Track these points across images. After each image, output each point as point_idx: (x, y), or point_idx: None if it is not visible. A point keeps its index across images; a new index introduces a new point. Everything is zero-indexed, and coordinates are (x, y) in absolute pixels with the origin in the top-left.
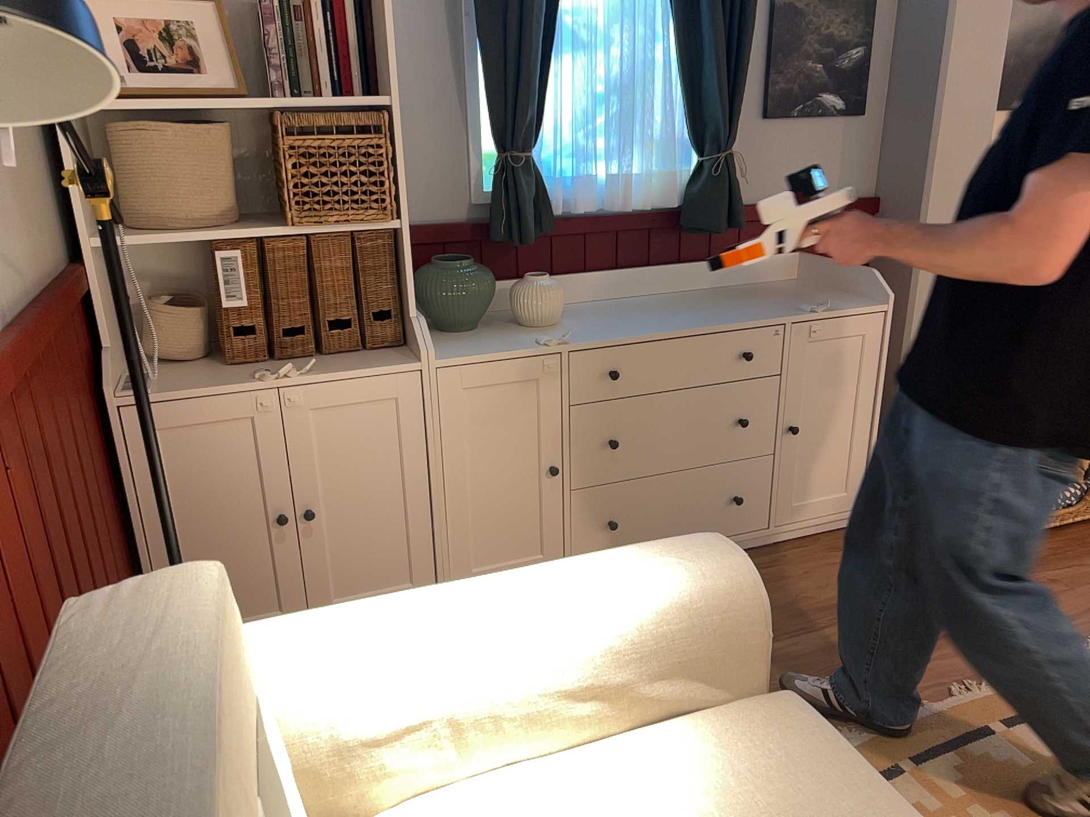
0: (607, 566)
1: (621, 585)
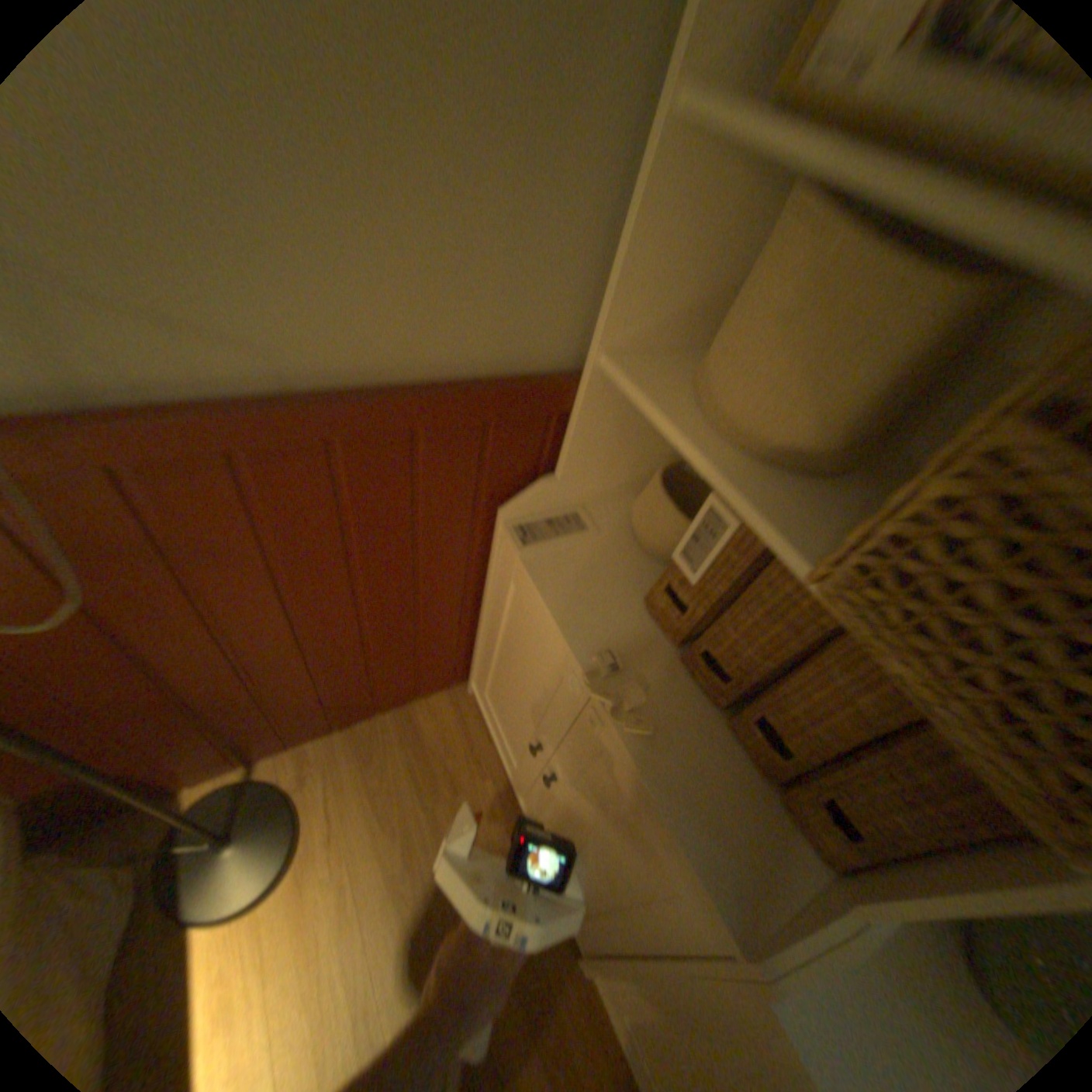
0: None
1: None
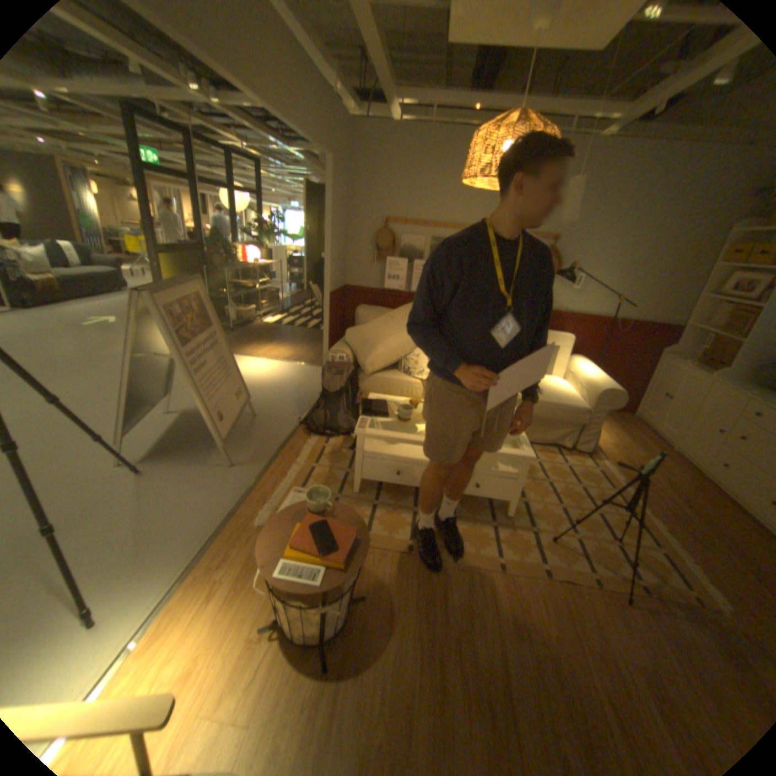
0: (606, 379)
1: (600, 379)
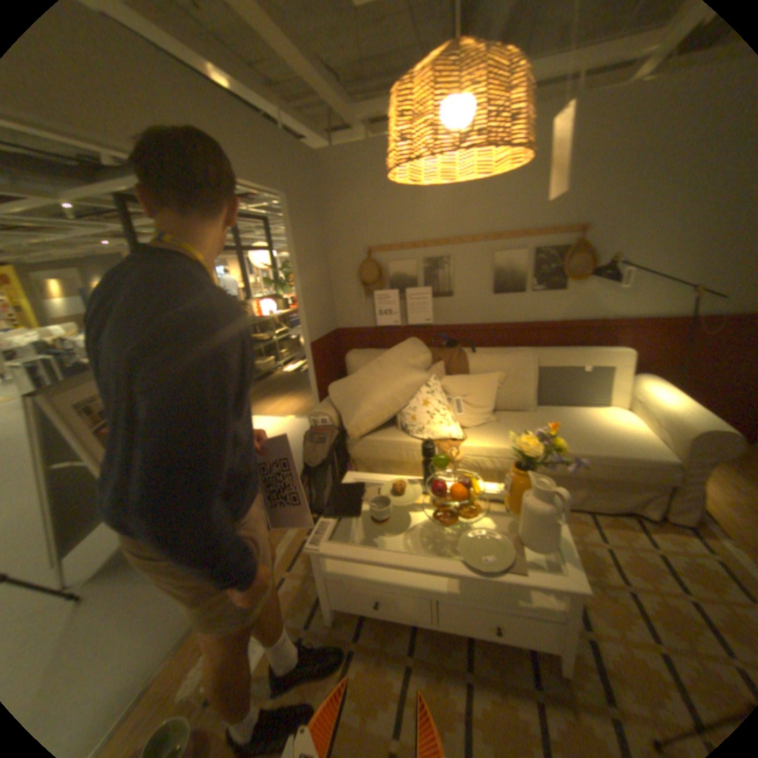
0: (699, 412)
1: (688, 413)
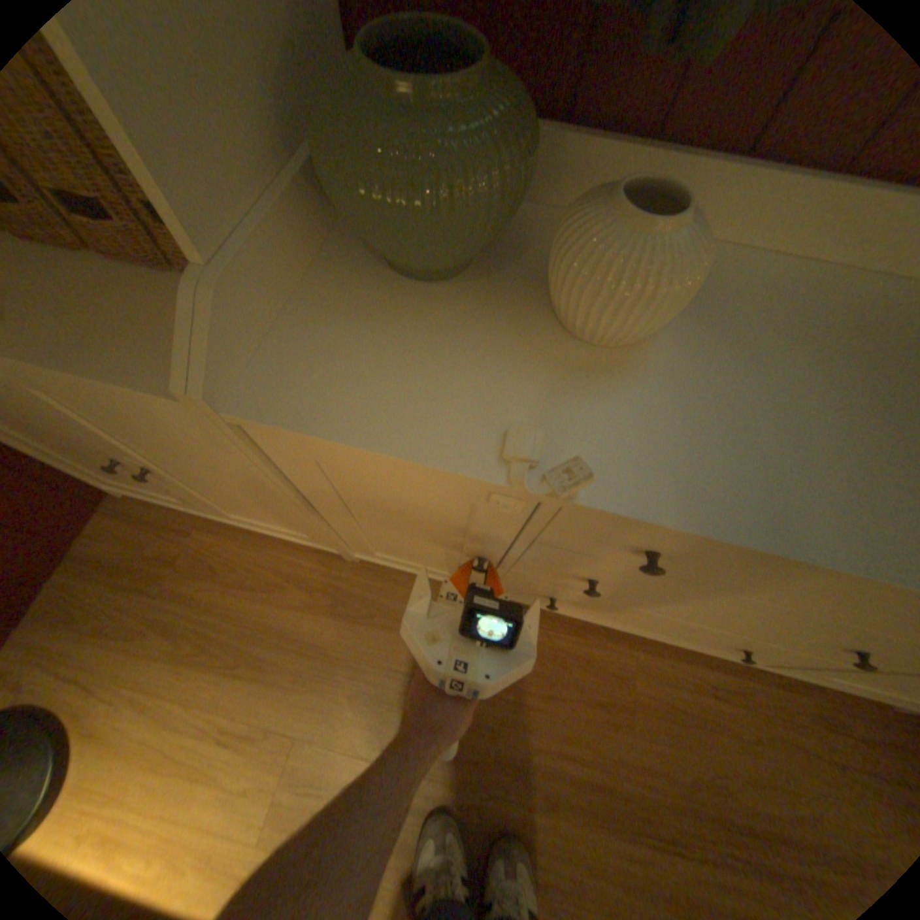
0: None
1: None
